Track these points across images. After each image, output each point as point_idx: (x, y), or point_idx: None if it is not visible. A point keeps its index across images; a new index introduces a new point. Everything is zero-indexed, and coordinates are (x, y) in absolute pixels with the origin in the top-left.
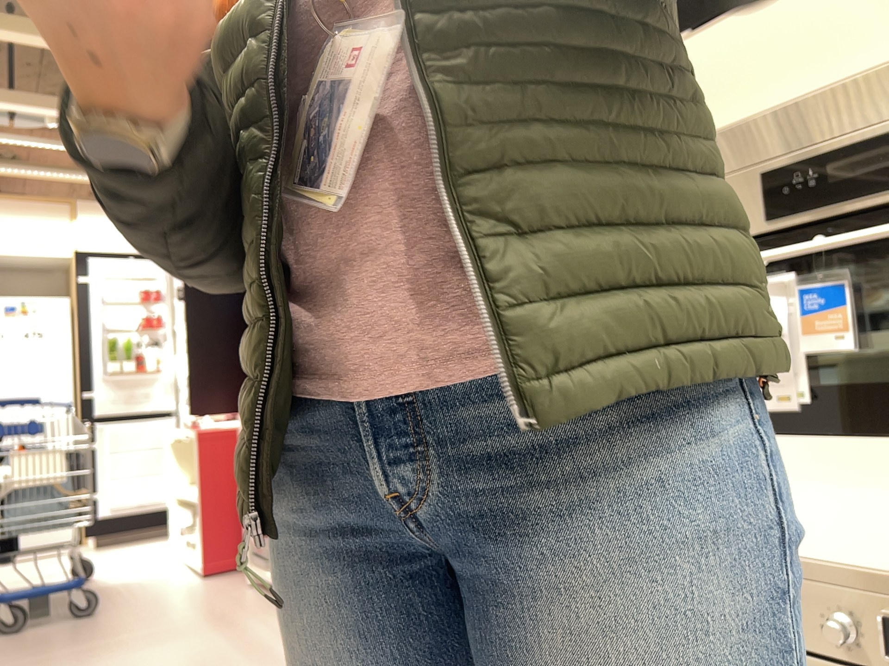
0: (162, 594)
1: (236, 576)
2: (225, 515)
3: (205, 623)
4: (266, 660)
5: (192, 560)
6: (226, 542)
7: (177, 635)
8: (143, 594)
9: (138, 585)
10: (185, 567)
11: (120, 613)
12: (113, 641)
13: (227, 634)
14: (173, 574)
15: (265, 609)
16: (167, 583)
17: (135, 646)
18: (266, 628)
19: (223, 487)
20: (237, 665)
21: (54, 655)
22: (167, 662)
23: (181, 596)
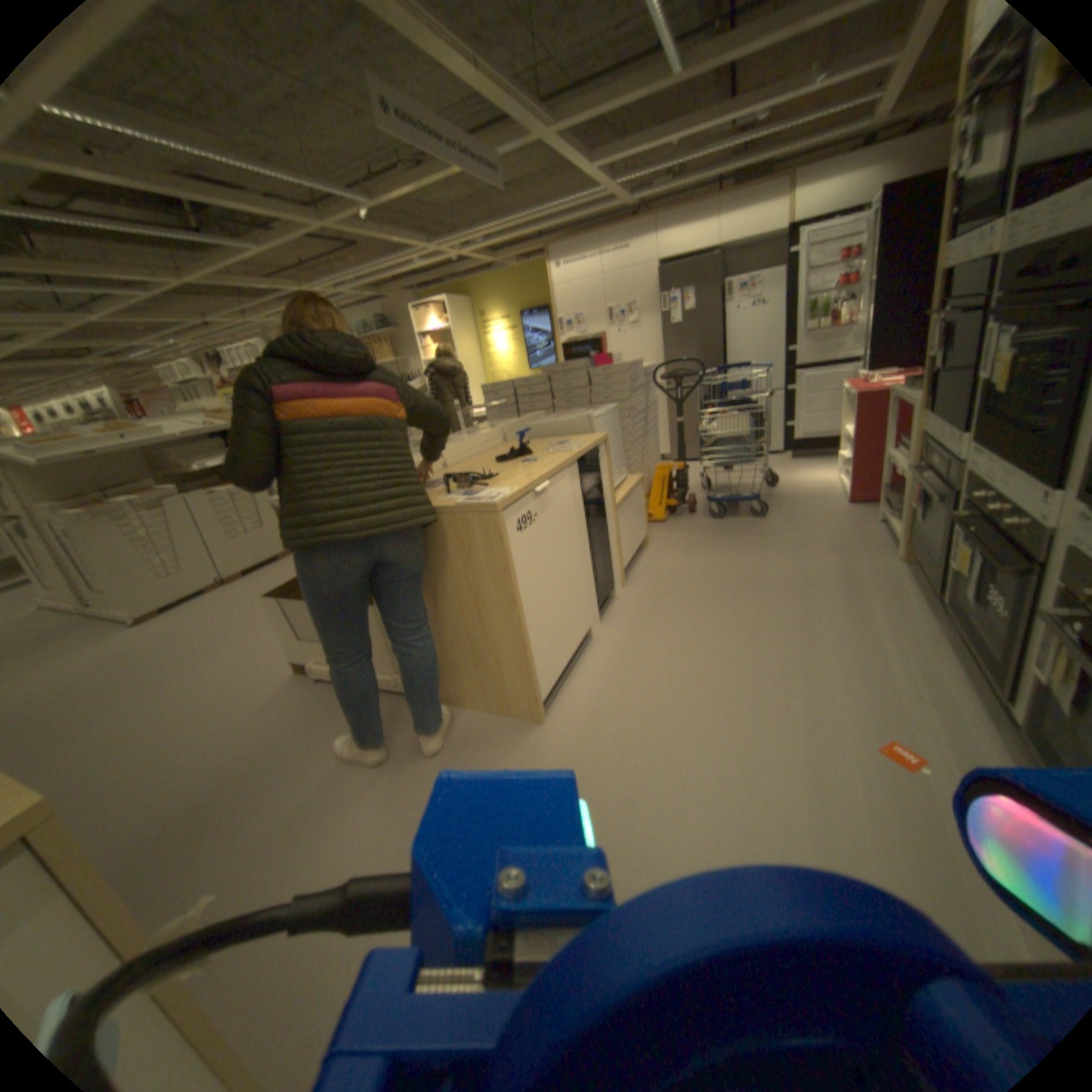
0: (814, 510)
1: (876, 507)
2: (875, 460)
3: (829, 545)
4: (853, 591)
5: (846, 486)
6: (873, 480)
7: (806, 548)
8: (802, 507)
9: (803, 498)
10: (842, 490)
11: (780, 519)
12: (767, 540)
13: (839, 560)
14: (830, 494)
15: (880, 547)
16: (823, 502)
17: (777, 548)
18: (870, 564)
19: (877, 438)
20: (831, 588)
21: (733, 539)
22: (789, 568)
23: (826, 516)
